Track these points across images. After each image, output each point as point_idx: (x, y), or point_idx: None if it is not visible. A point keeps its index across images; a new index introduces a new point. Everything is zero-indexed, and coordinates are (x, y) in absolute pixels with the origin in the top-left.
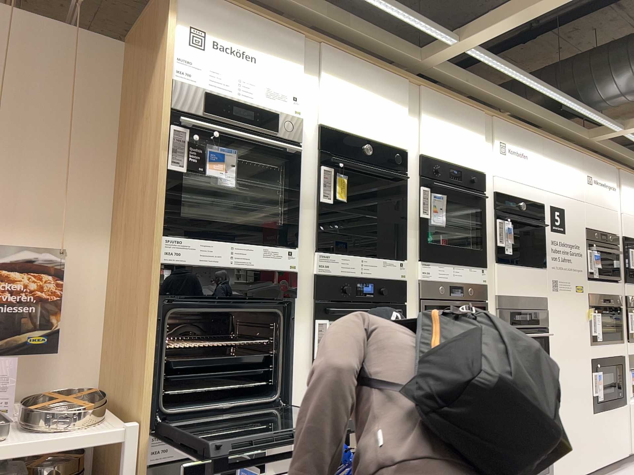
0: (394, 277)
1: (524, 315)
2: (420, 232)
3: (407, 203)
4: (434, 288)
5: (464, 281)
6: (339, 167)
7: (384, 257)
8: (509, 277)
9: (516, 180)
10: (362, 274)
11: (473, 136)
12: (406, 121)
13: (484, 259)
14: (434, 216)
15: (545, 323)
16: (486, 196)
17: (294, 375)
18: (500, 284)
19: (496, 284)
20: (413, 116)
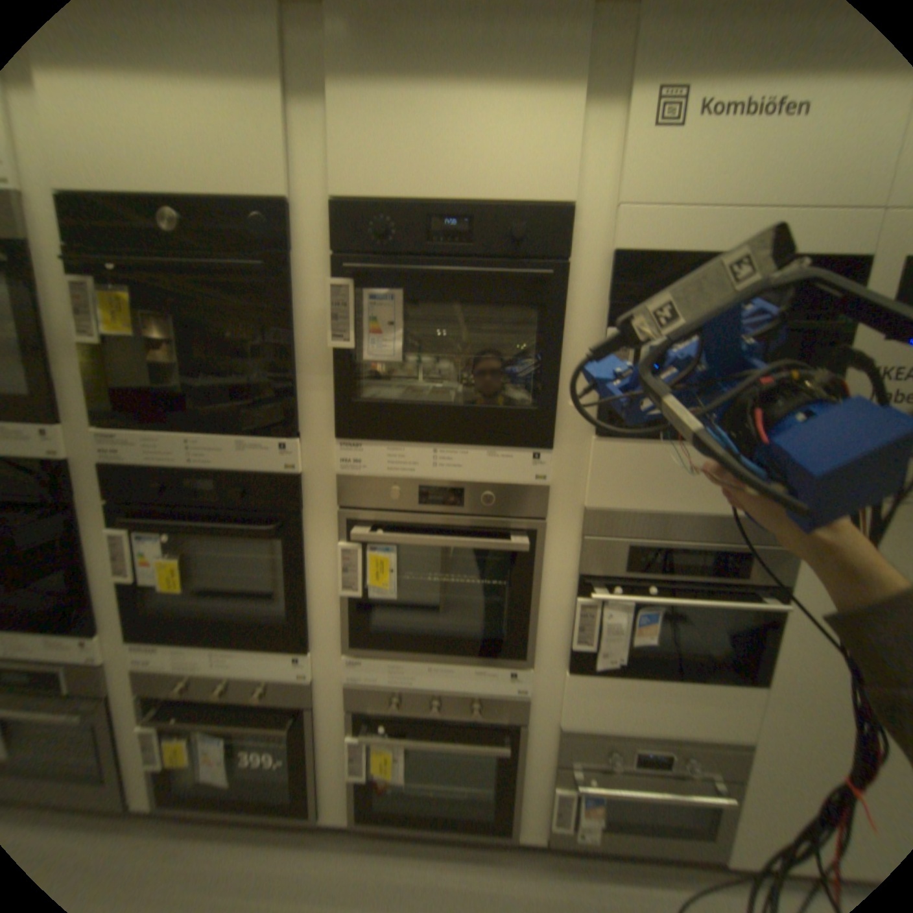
0: (263, 469)
1: (692, 557)
2: (335, 381)
3: (299, 322)
4: (374, 491)
5: (467, 478)
6: (108, 273)
7: (239, 434)
8: (645, 469)
9: (729, 198)
10: (188, 466)
11: (528, 96)
12: (274, 120)
13: (553, 428)
14: (373, 343)
15: (786, 580)
16: (584, 267)
17: (94, 599)
18: (605, 485)
19: (588, 484)
20: (305, 100)
